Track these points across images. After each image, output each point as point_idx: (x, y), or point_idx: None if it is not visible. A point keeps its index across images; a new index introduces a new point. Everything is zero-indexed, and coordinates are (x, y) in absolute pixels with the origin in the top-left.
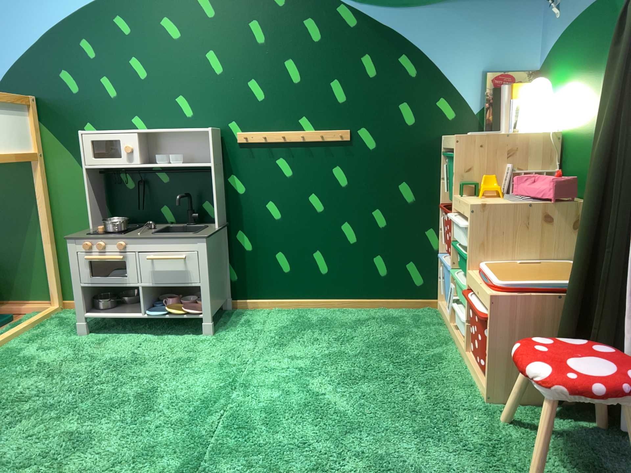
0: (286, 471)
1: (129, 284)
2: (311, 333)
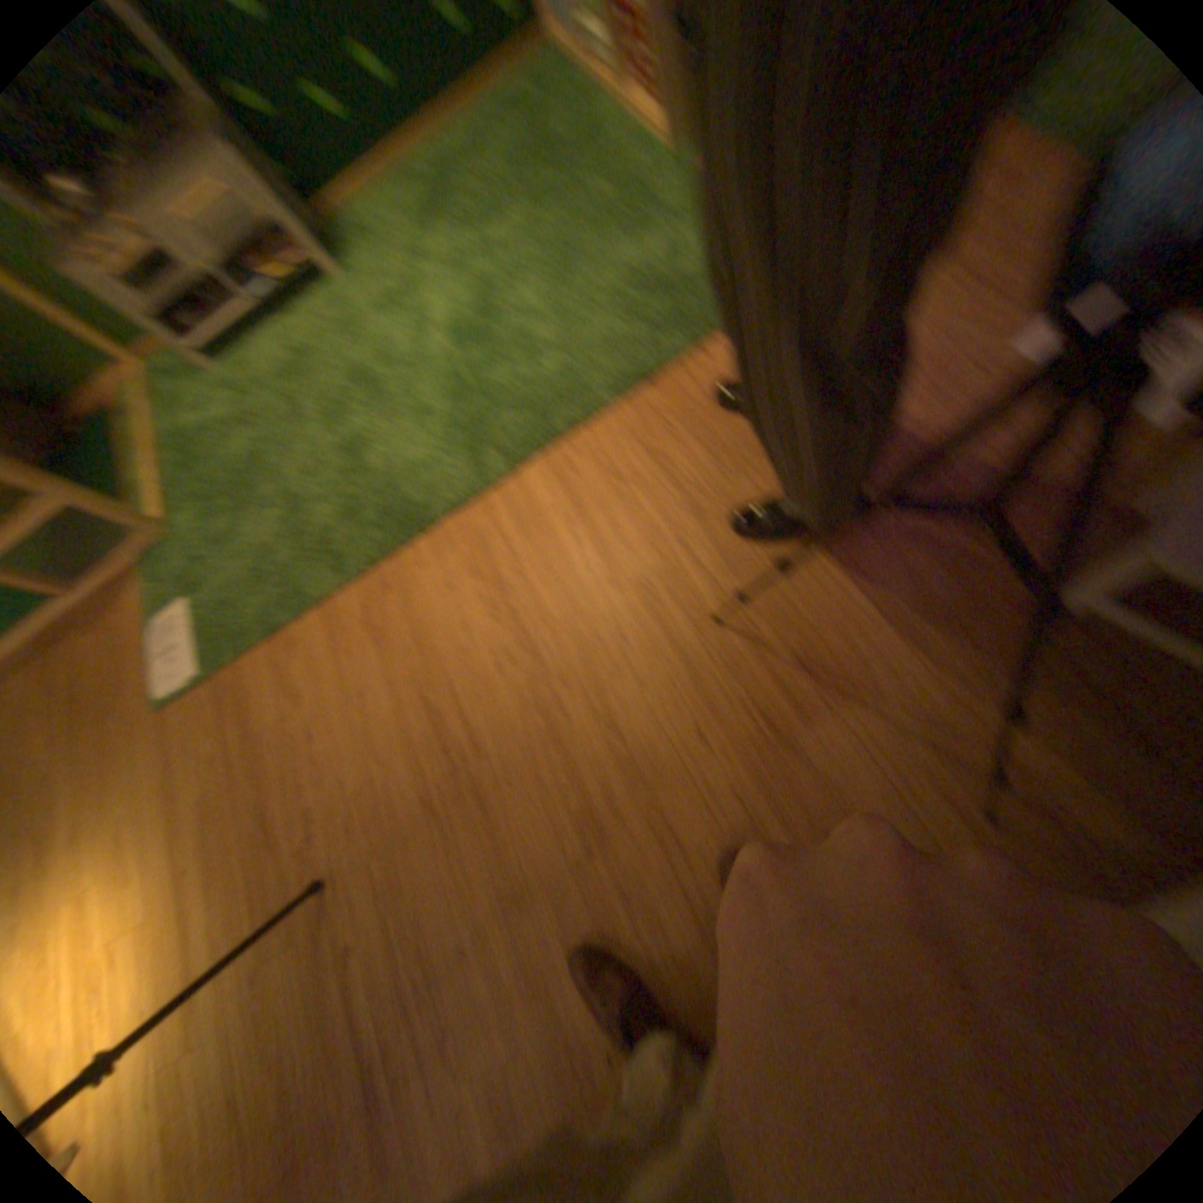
0: (541, 348)
1: (195, 276)
2: (441, 193)
